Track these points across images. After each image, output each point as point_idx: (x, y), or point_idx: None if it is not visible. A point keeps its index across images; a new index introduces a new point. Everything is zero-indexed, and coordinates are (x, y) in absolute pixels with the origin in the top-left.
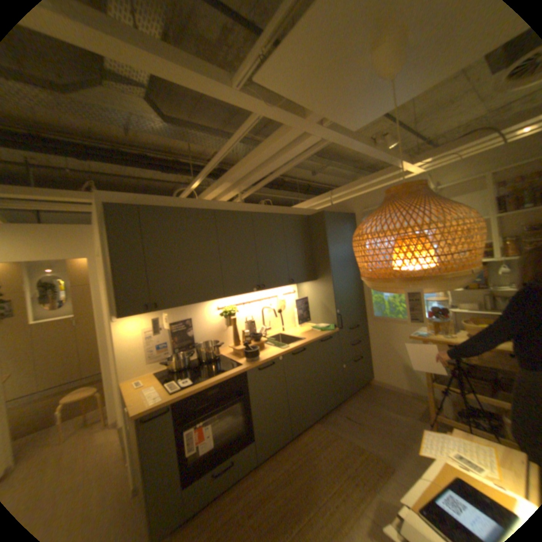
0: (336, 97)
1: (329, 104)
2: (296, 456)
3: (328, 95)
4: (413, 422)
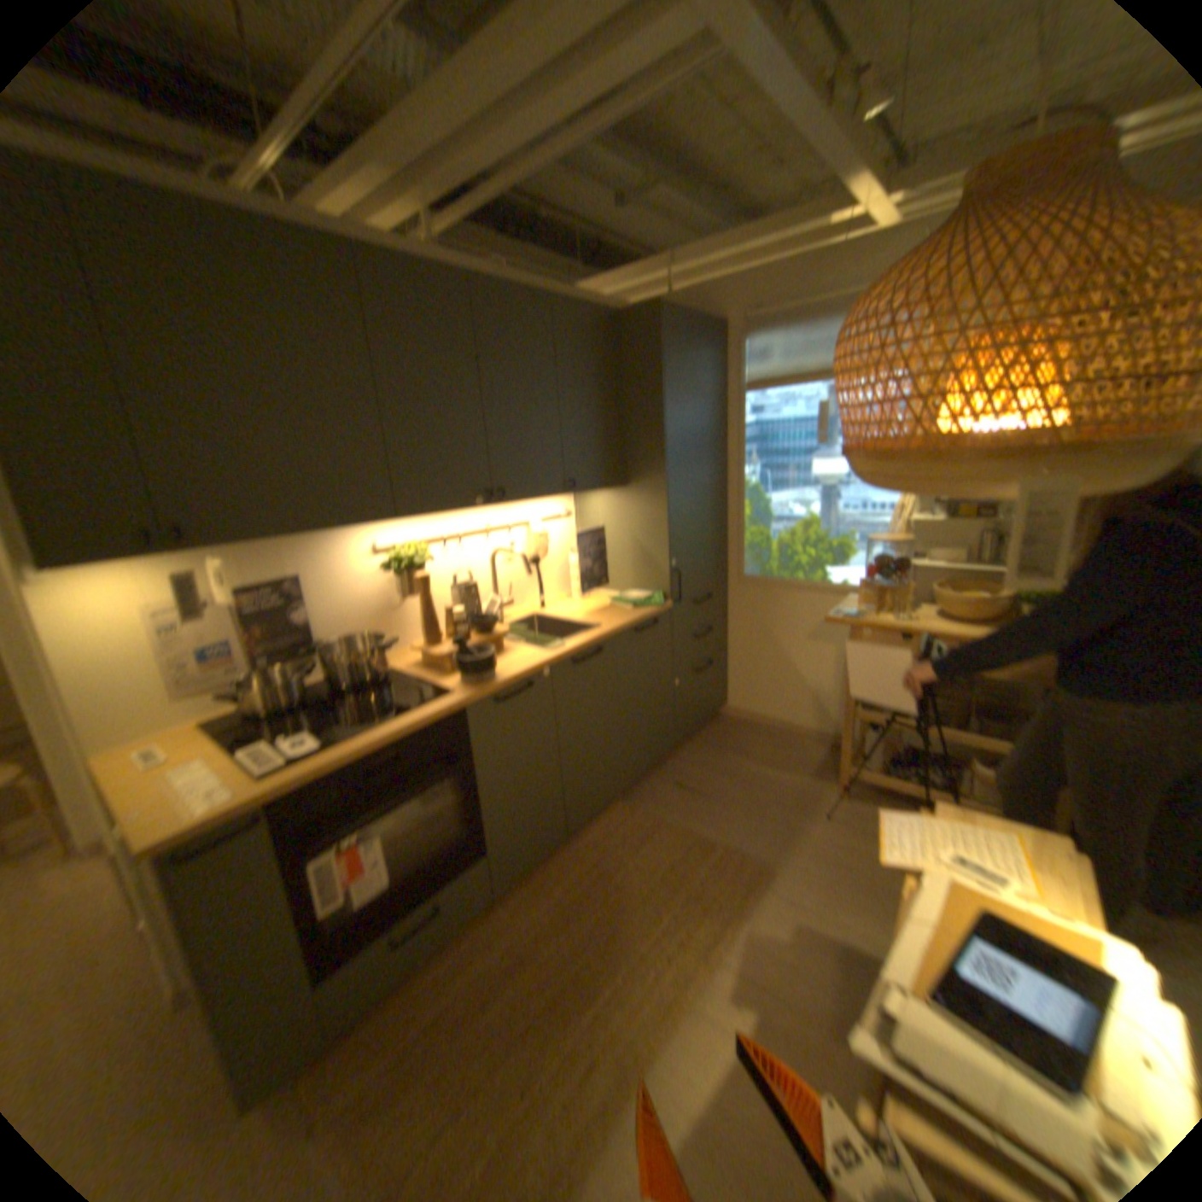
0: None
1: None
2: (577, 870)
3: None
4: (803, 782)
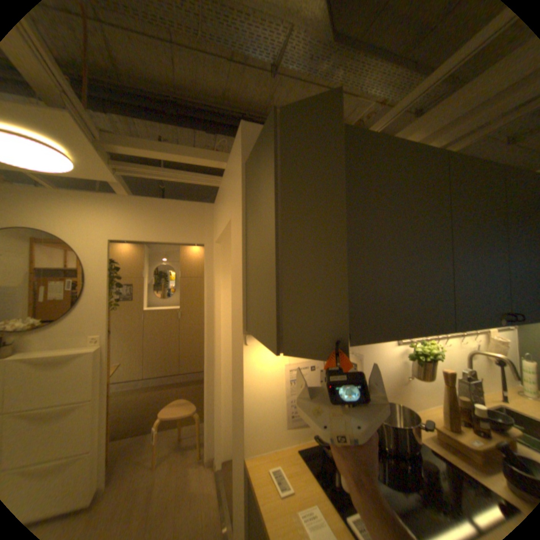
0: None
1: None
2: None
3: None
4: None
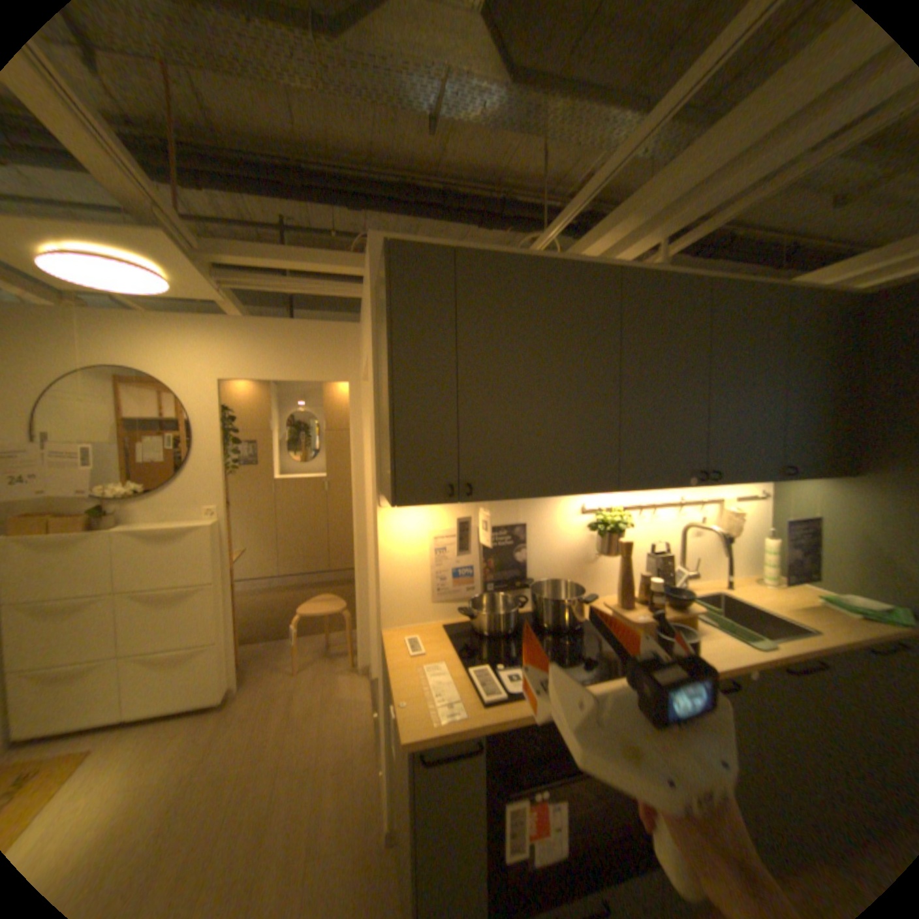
0: None
1: None
2: None
3: None
4: None
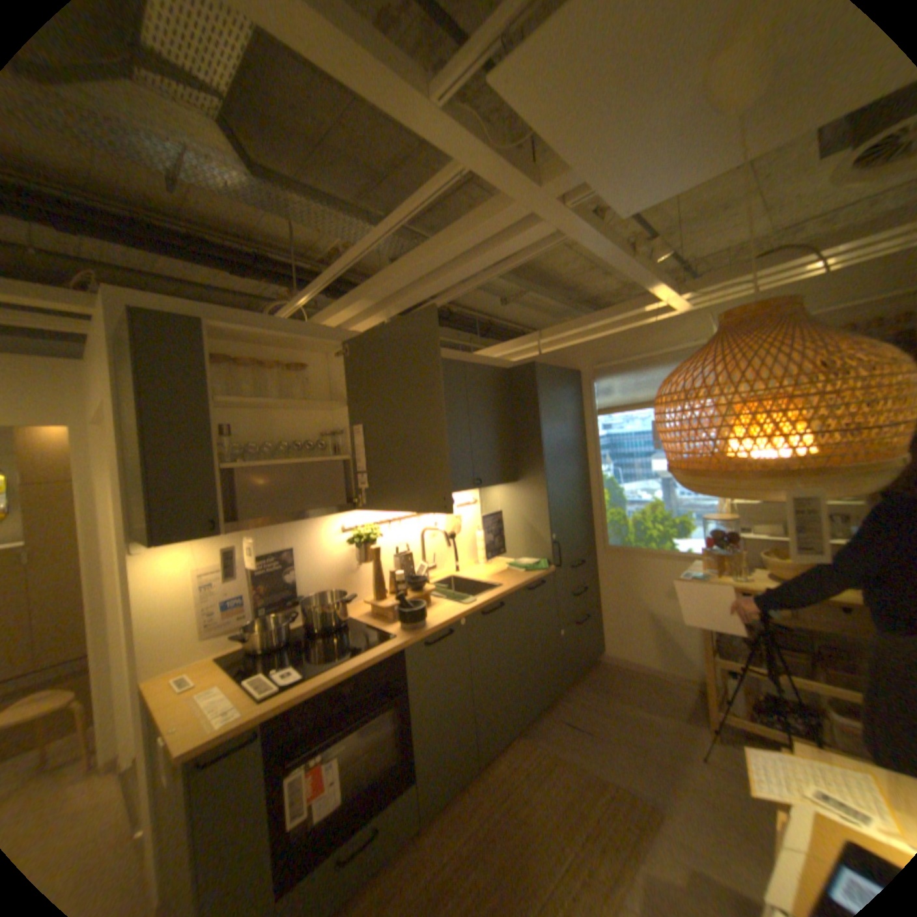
0: (622, 145)
1: (606, 158)
2: (489, 804)
3: (610, 138)
4: (679, 726)
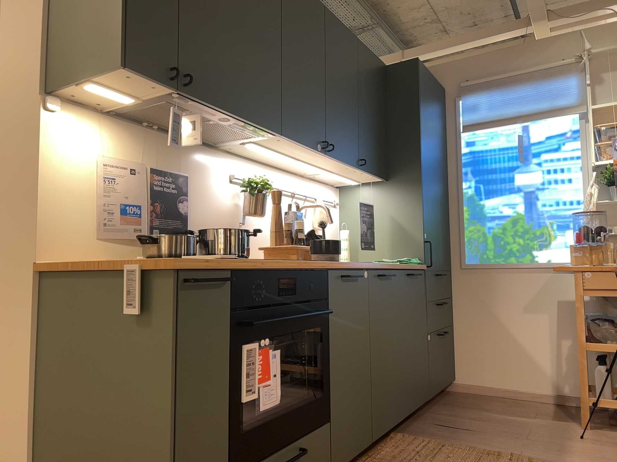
0: None
1: None
2: None
3: None
4: (547, 421)
